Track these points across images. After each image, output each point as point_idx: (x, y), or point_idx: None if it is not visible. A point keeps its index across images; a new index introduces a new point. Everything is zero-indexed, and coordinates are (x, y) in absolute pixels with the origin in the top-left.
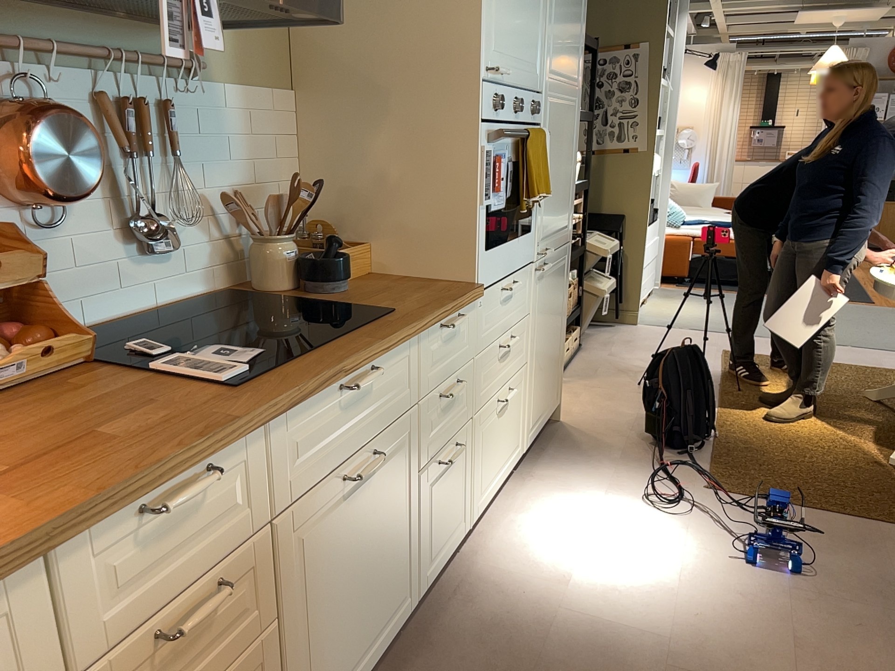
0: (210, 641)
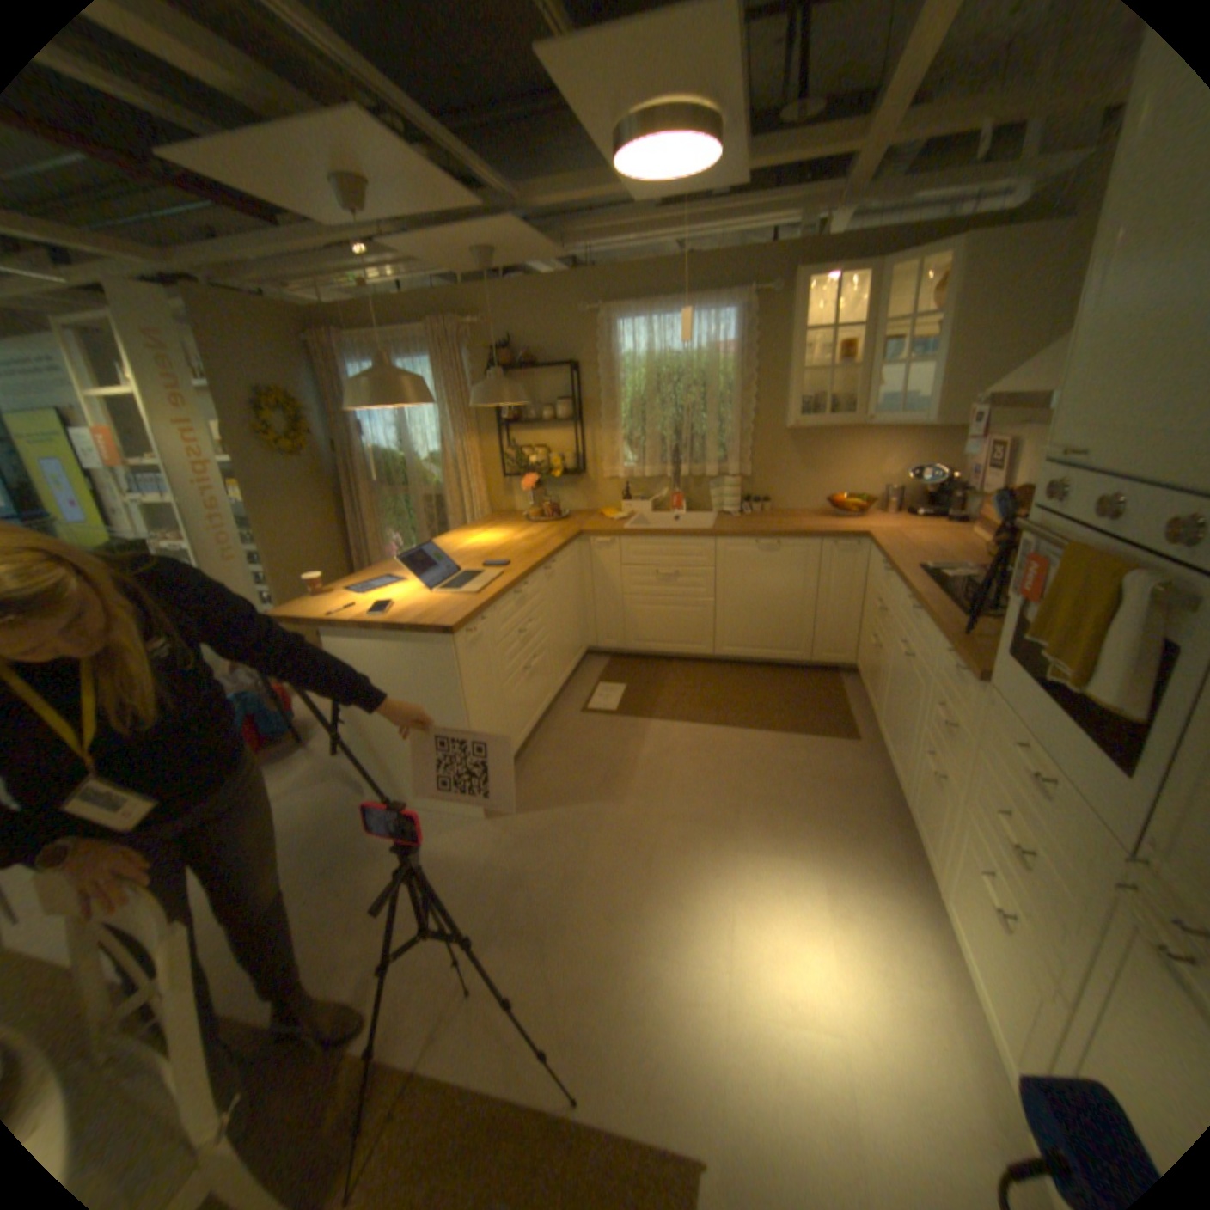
0: (883, 625)
